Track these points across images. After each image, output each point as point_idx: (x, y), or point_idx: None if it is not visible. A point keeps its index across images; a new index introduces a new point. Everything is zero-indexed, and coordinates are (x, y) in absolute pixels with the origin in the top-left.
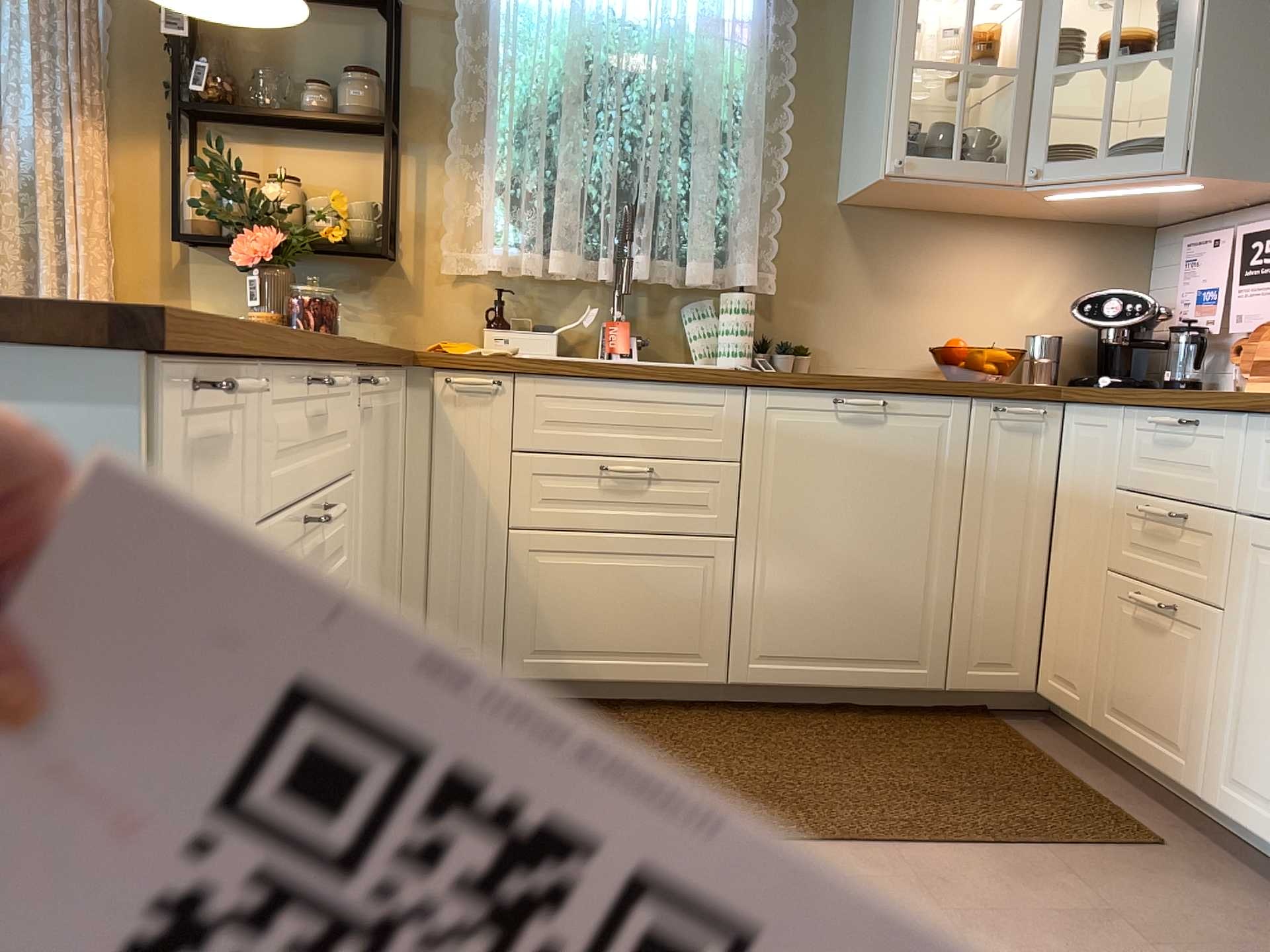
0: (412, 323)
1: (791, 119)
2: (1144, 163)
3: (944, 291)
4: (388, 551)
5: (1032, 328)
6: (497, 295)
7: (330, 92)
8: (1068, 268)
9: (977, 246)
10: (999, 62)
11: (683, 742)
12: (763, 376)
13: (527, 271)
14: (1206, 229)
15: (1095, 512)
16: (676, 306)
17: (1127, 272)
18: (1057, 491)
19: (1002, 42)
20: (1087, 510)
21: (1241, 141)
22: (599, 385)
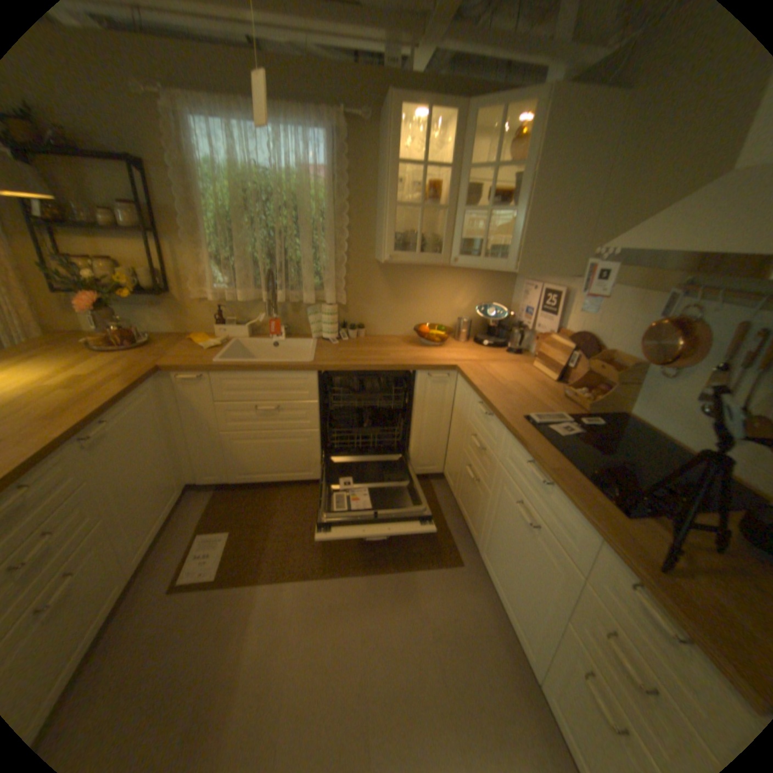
0: (182, 321)
1: (350, 219)
2: (499, 264)
3: (423, 299)
4: (154, 460)
5: (460, 313)
6: (220, 307)
7: (109, 214)
8: (477, 287)
9: (438, 278)
10: (445, 195)
11: (298, 509)
12: (322, 368)
13: (228, 300)
14: (534, 276)
15: (461, 423)
16: (303, 309)
17: (503, 287)
18: (453, 403)
19: (446, 185)
20: (459, 420)
21: (542, 257)
22: (249, 374)
